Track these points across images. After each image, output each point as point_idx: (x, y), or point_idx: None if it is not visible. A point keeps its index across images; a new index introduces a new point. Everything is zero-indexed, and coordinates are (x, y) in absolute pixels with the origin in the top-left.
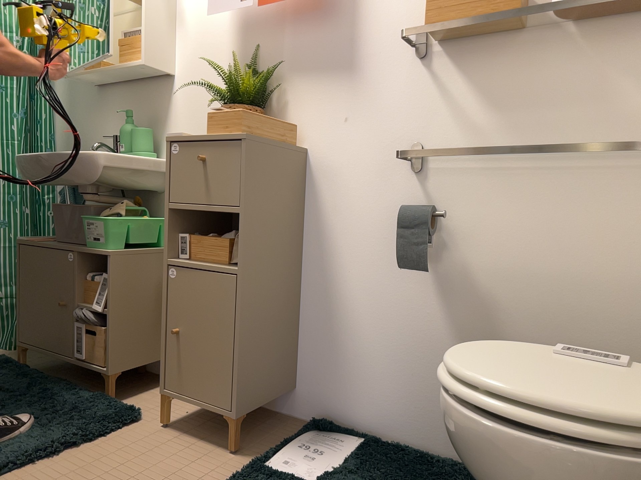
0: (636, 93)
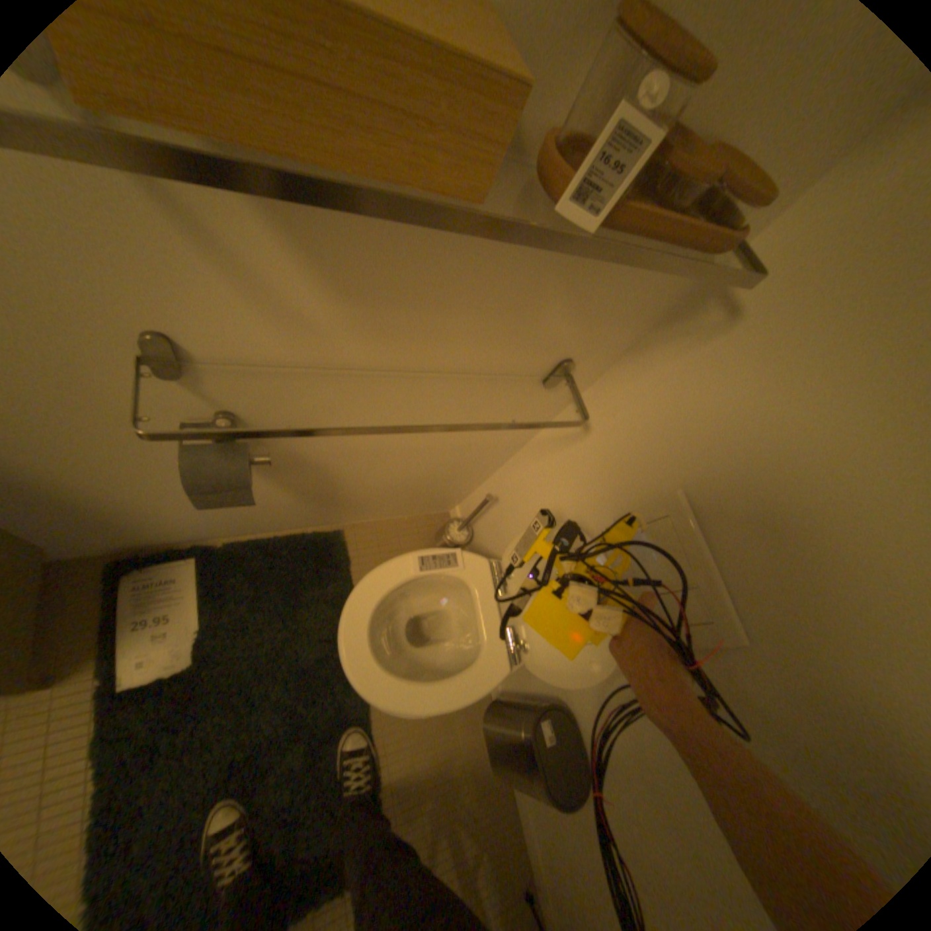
0: (572, 313)
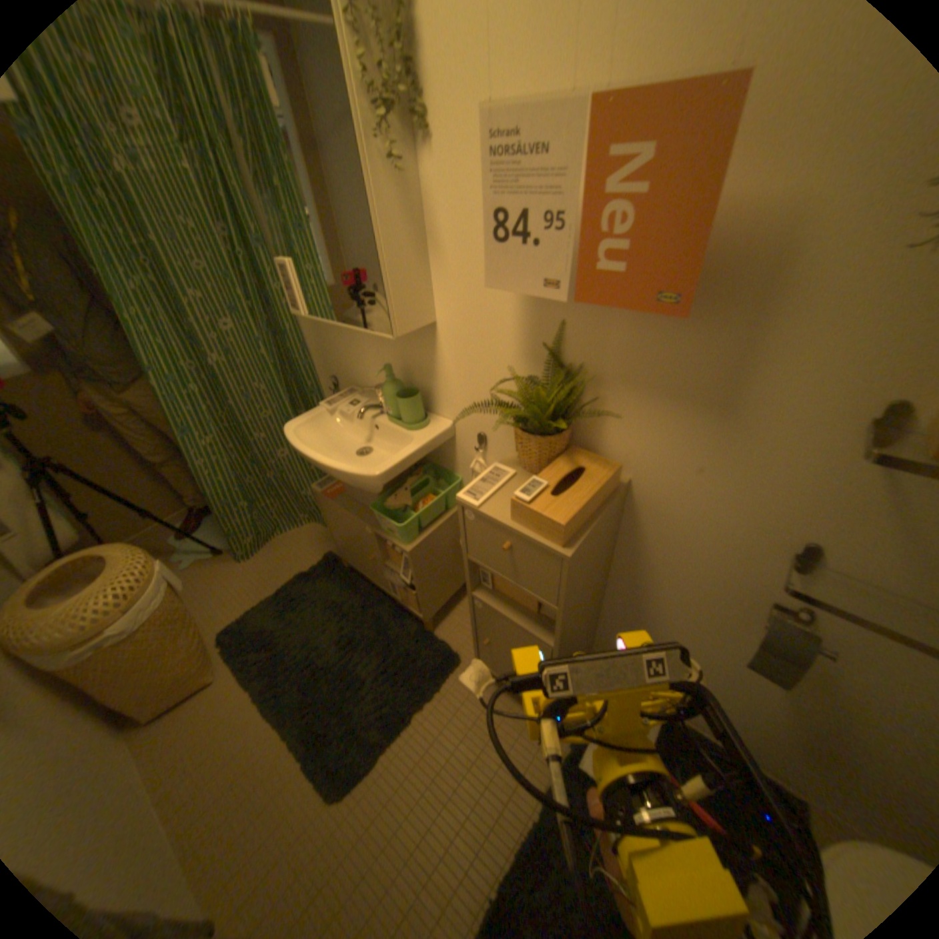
0: None
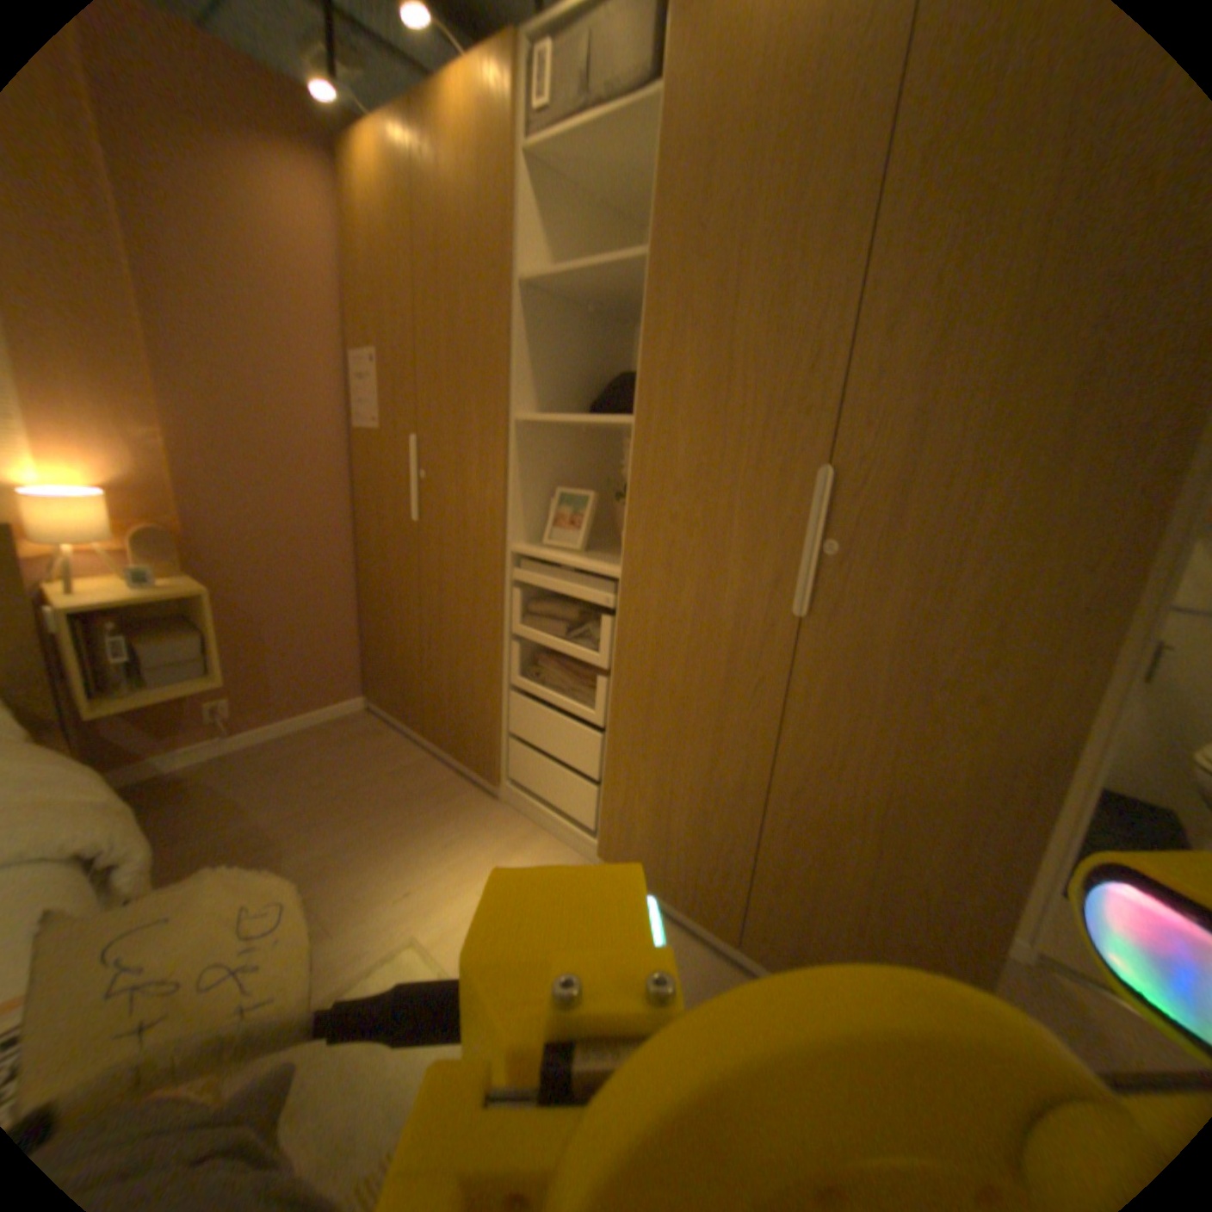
0: None
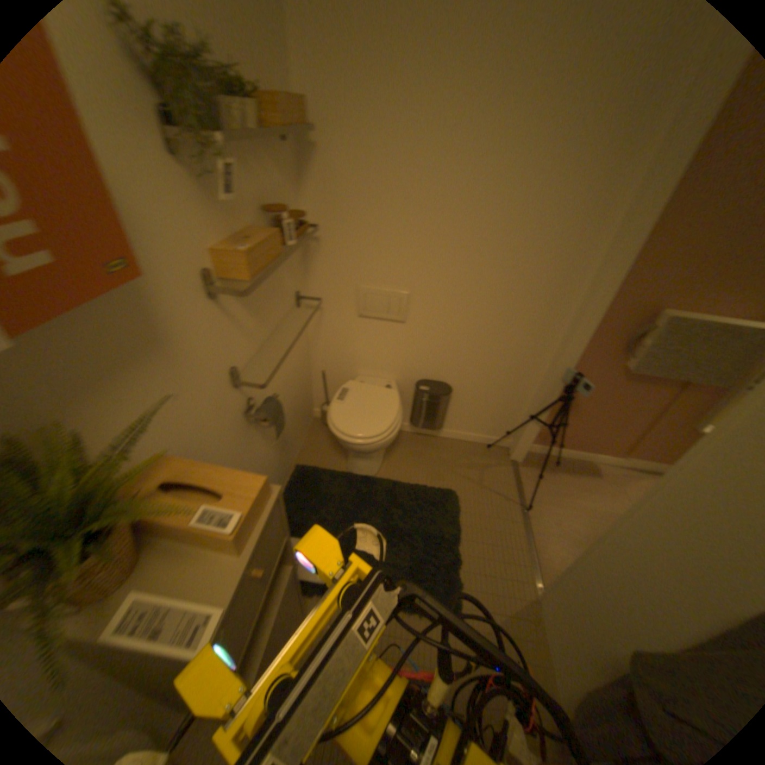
0: (290, 276)
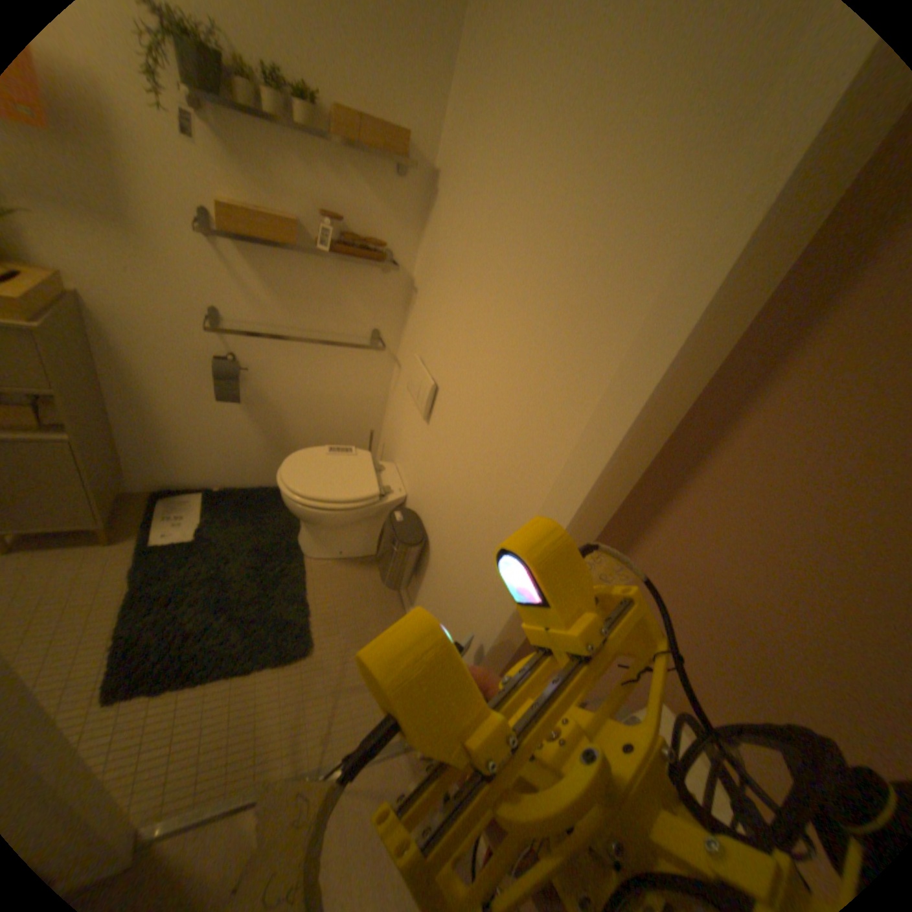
0: (363, 304)
